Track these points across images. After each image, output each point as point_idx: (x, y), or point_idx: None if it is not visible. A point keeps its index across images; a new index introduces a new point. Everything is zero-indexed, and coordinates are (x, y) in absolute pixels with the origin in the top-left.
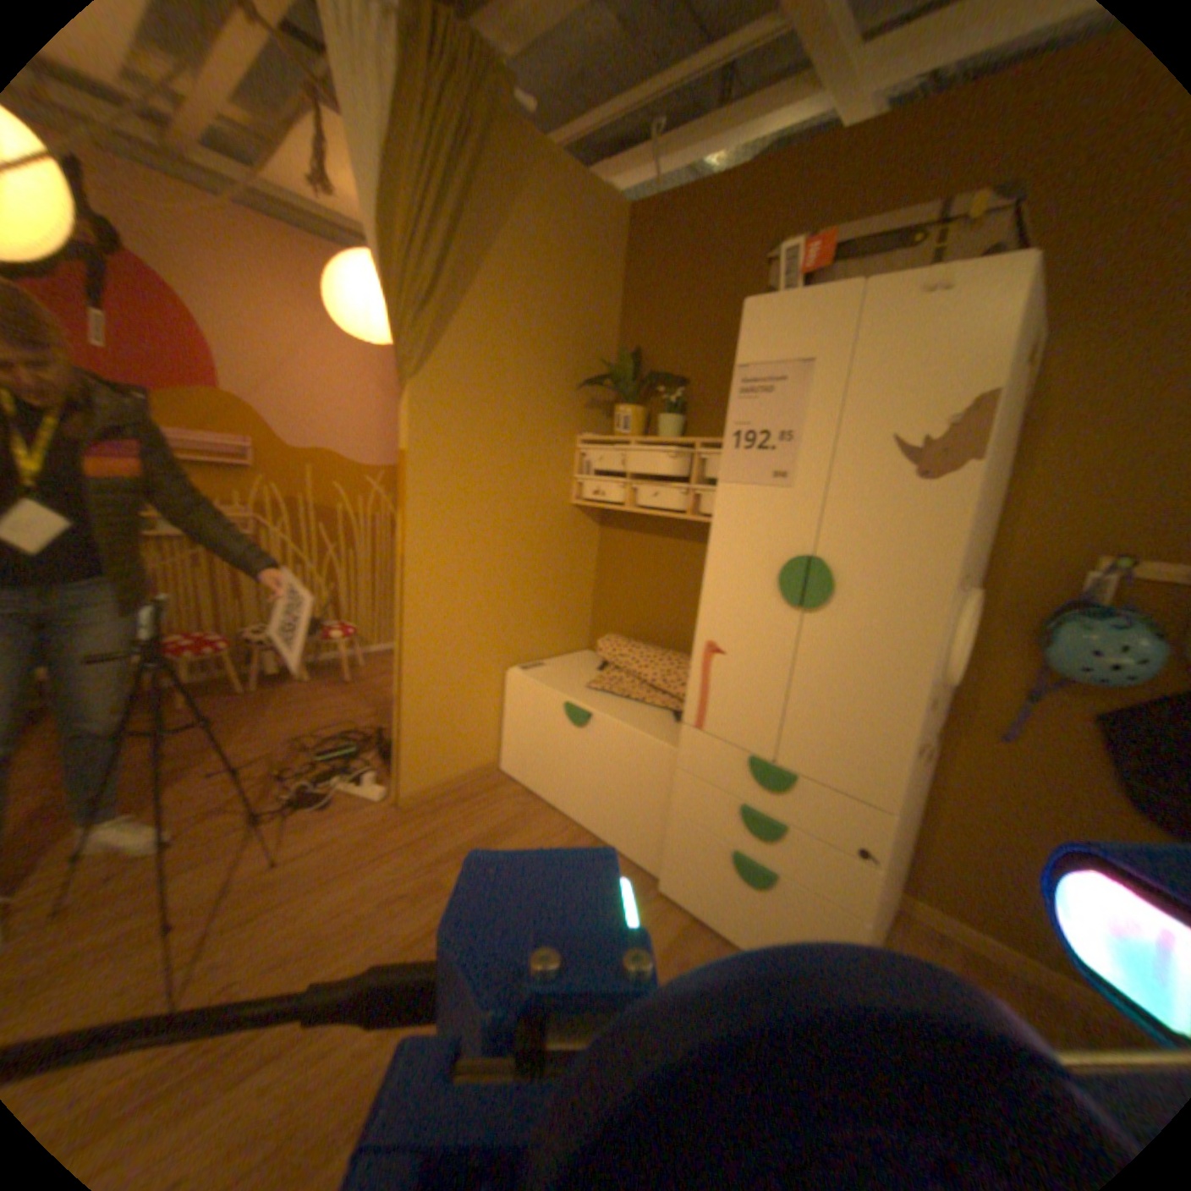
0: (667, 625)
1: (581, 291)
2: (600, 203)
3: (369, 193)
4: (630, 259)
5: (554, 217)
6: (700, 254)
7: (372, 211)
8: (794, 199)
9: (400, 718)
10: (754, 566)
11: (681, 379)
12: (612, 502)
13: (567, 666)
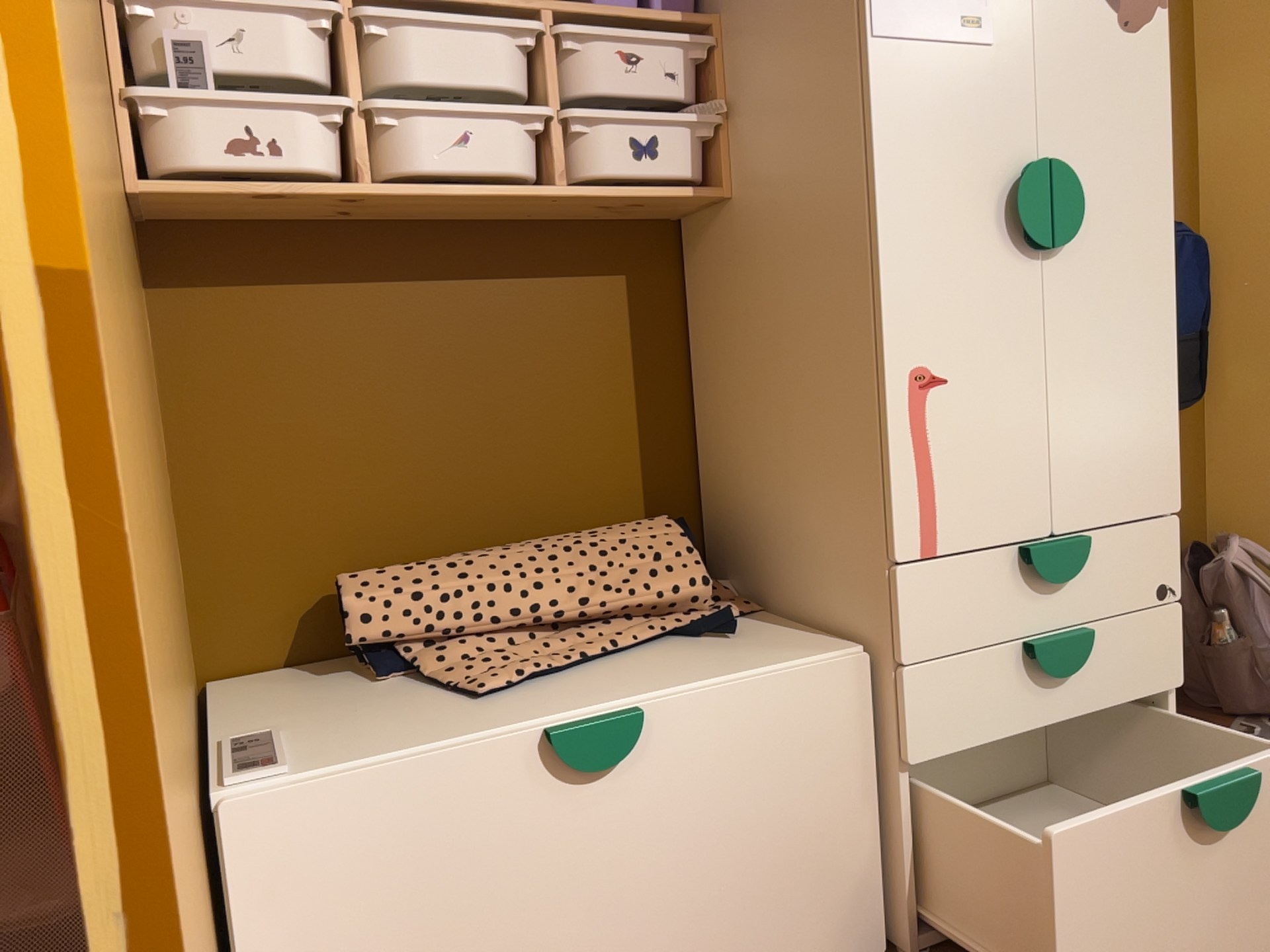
0: (468, 493)
1: None
2: None
3: None
4: None
5: None
6: None
7: None
8: None
9: None
10: (966, 197)
11: None
12: (308, 174)
13: (302, 711)
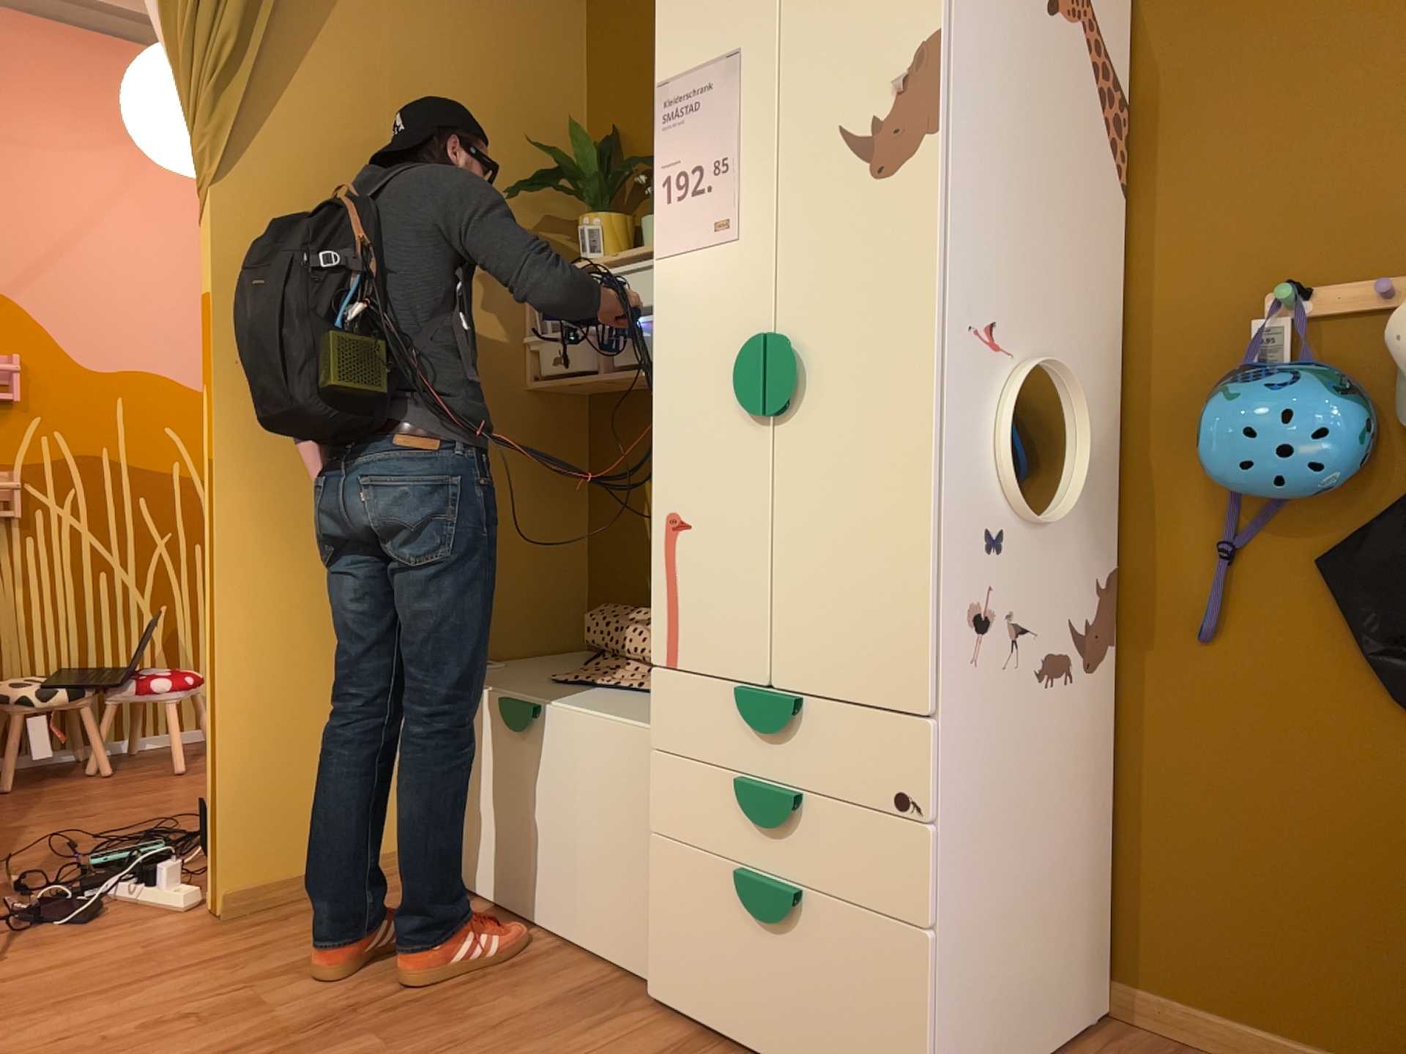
0: None
1: (511, 53)
2: None
3: None
4: (594, 3)
5: None
6: None
7: None
8: None
9: (216, 743)
10: (710, 371)
11: None
12: (584, 368)
13: (533, 665)
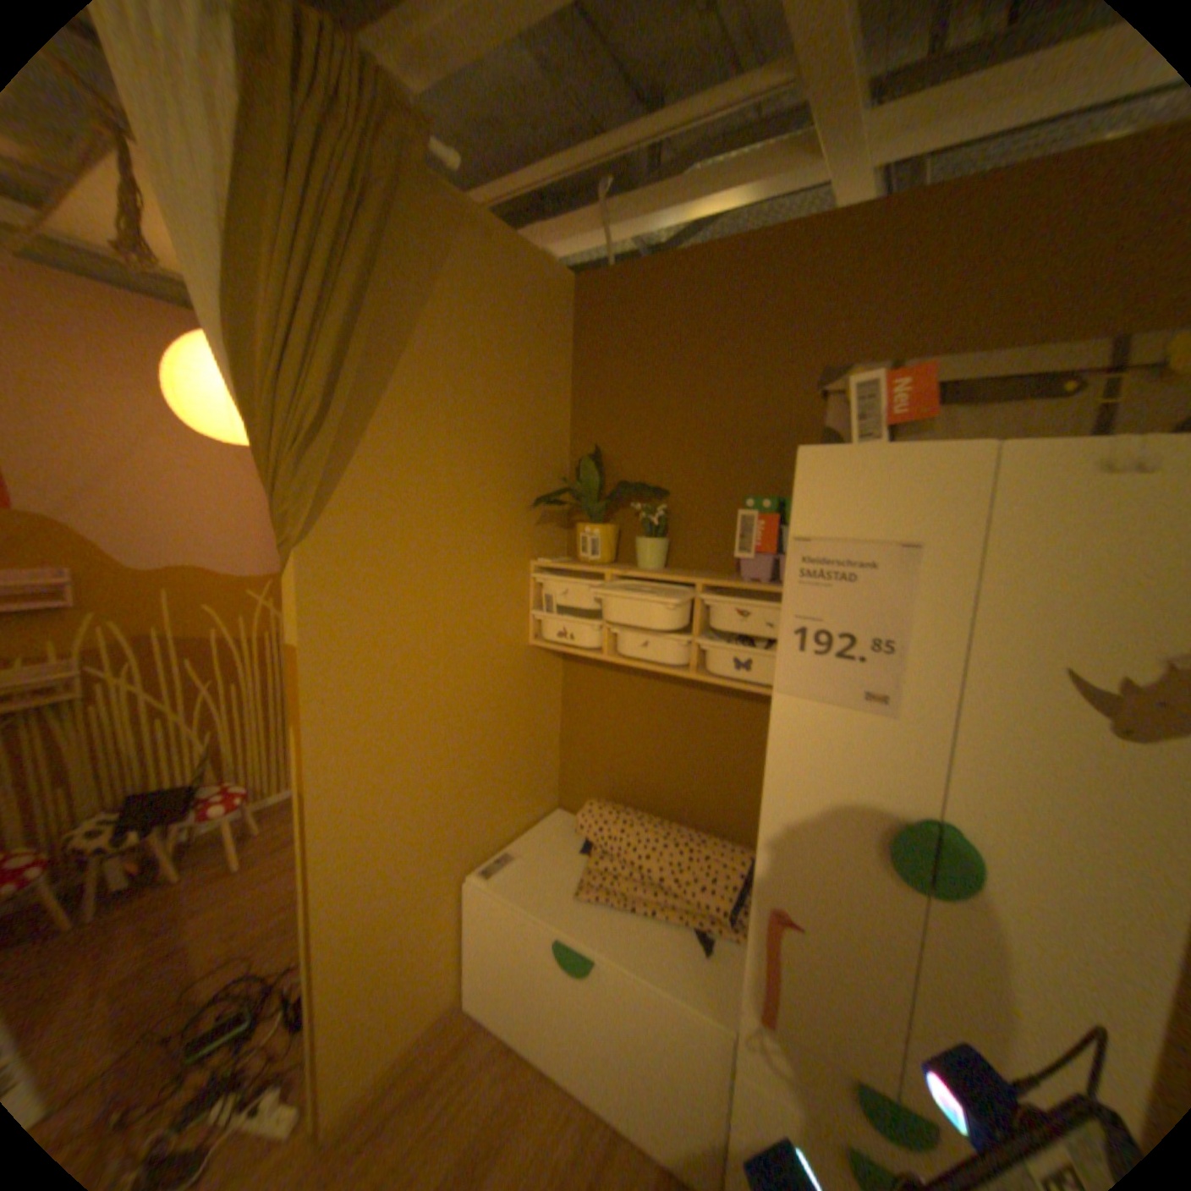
0: (666, 785)
1: (527, 386)
2: (543, 279)
3: (215, 288)
4: (582, 342)
5: (489, 300)
6: (673, 343)
7: (222, 313)
8: (792, 286)
9: (321, 1017)
10: (847, 818)
11: (661, 490)
12: (588, 645)
13: (544, 852)
